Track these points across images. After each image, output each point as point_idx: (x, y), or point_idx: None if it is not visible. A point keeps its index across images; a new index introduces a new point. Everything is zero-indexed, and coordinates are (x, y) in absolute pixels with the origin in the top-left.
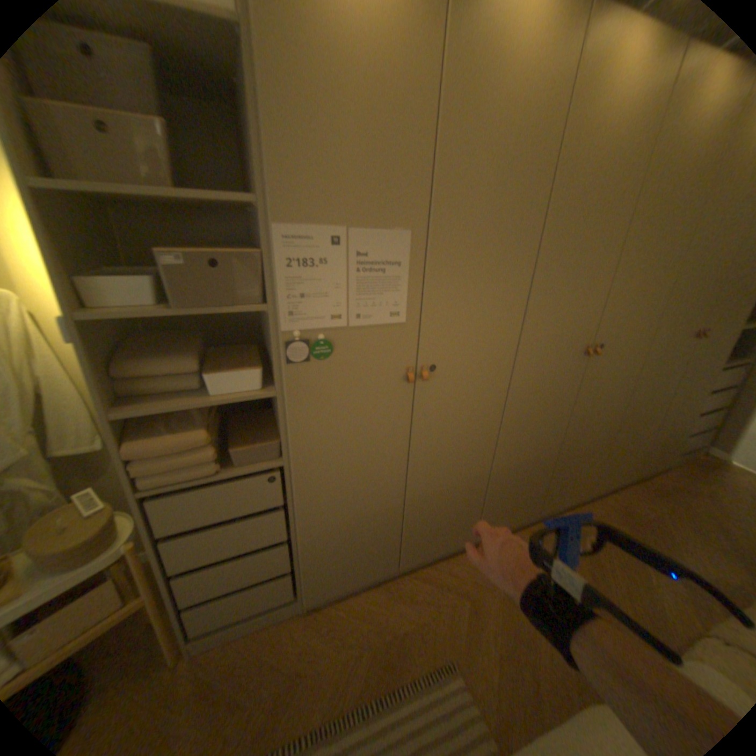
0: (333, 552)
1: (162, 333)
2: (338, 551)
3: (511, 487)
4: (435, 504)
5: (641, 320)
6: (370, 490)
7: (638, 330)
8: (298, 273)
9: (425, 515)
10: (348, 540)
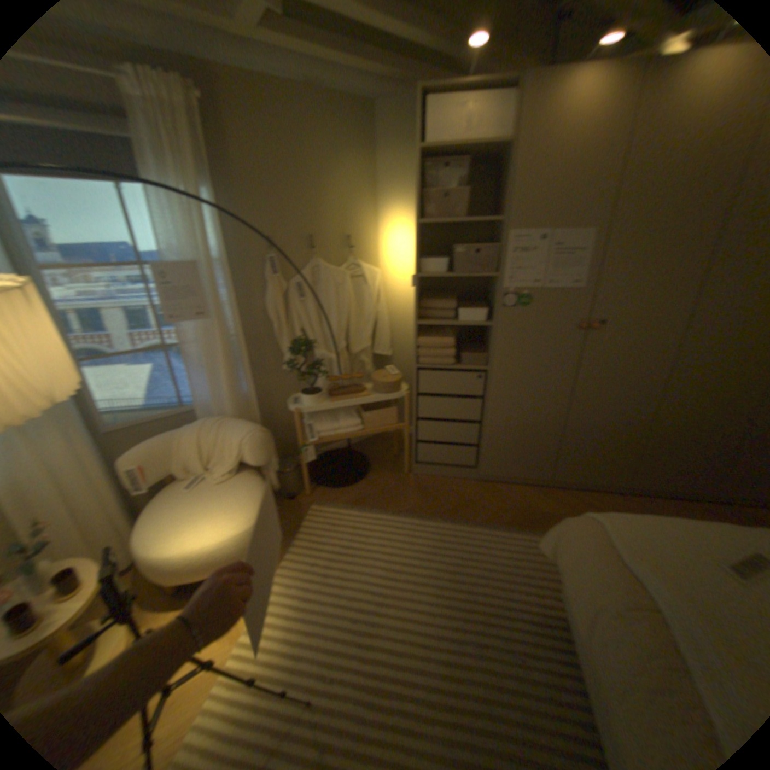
0: (508, 441)
1: (438, 291)
2: (511, 441)
3: (678, 447)
4: (593, 434)
5: None
6: (541, 403)
7: None
8: (519, 255)
9: (583, 440)
10: (519, 435)
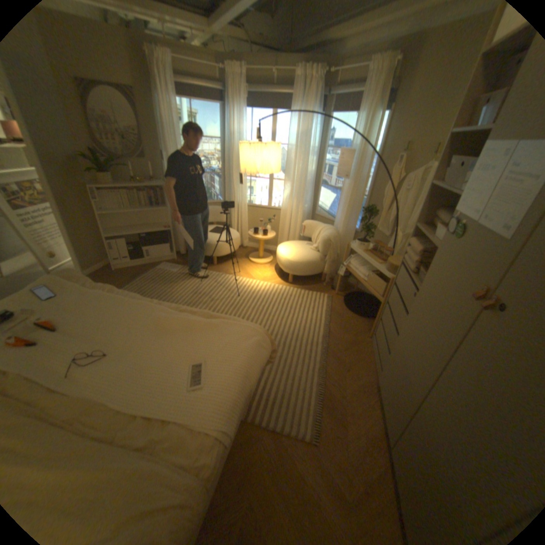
0: (395, 369)
1: None
2: (396, 372)
3: None
4: (426, 448)
5: None
6: (420, 358)
7: None
8: (478, 173)
9: (419, 442)
10: (400, 373)
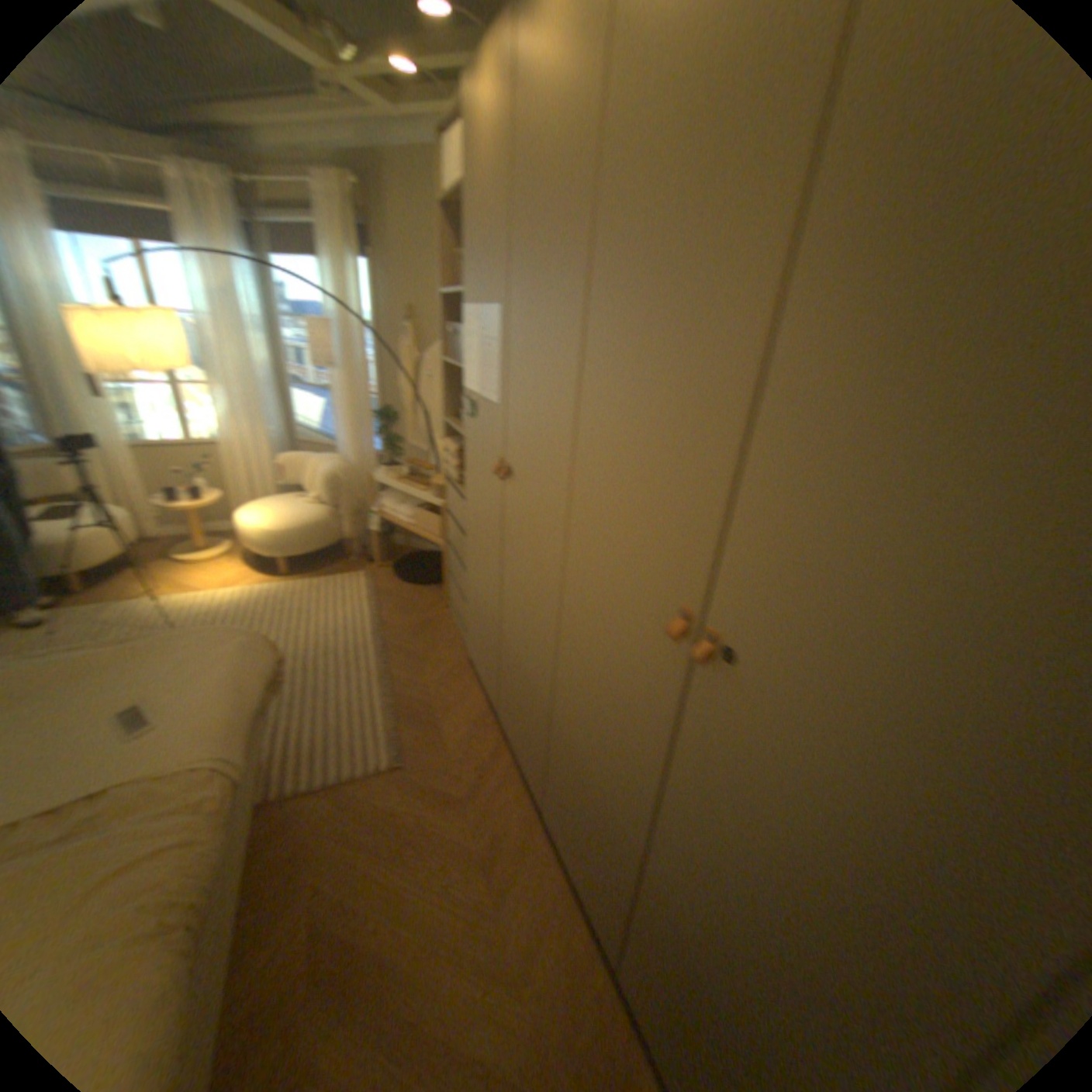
0: (472, 616)
1: None
2: (473, 619)
3: (568, 785)
4: (511, 667)
5: (918, 703)
6: (483, 578)
7: (900, 738)
8: (464, 343)
9: (506, 669)
10: (476, 615)
